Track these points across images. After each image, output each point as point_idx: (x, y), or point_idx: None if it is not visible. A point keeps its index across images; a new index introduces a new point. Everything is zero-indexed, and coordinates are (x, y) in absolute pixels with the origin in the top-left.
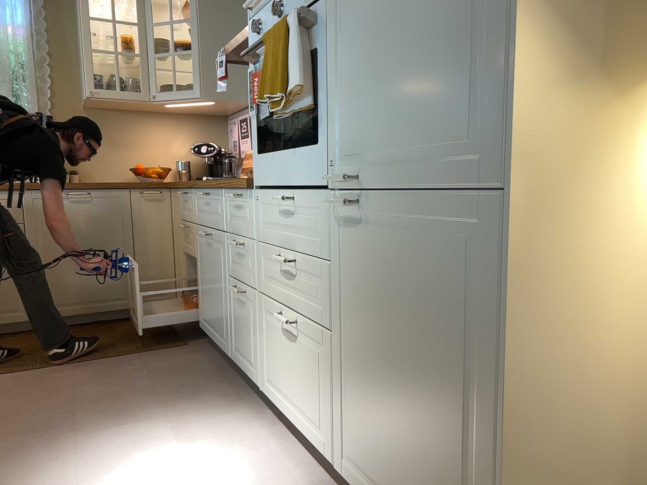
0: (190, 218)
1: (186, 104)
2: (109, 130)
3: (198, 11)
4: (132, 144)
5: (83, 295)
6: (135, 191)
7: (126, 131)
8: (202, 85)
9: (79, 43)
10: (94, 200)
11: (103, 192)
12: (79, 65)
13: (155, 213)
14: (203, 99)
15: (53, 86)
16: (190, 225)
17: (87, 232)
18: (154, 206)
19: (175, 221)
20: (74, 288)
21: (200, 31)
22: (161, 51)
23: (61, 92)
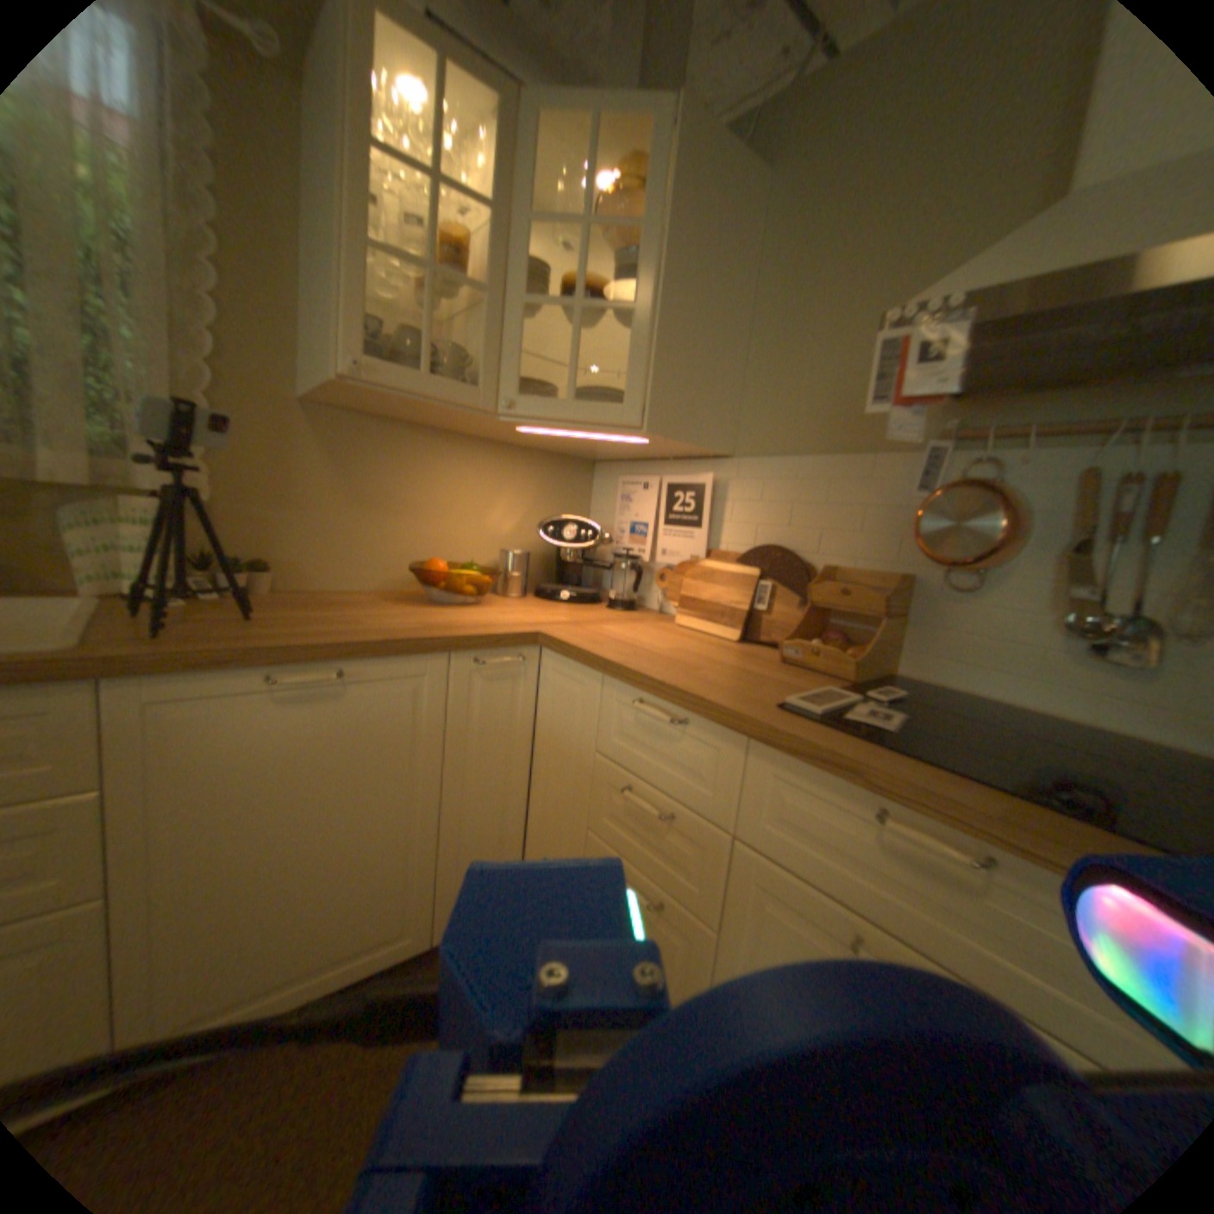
0: (696, 802)
1: (574, 433)
2: (356, 464)
3: (664, 202)
4: (406, 503)
5: (293, 963)
6: (462, 658)
7: (397, 470)
8: (644, 397)
9: (302, 220)
10: (351, 691)
11: (380, 666)
12: (294, 284)
13: (500, 710)
14: (639, 430)
15: (214, 326)
16: (683, 817)
17: (323, 785)
18: (502, 692)
19: (560, 738)
20: (265, 953)
21: (657, 259)
22: (531, 291)
23: (237, 349)
